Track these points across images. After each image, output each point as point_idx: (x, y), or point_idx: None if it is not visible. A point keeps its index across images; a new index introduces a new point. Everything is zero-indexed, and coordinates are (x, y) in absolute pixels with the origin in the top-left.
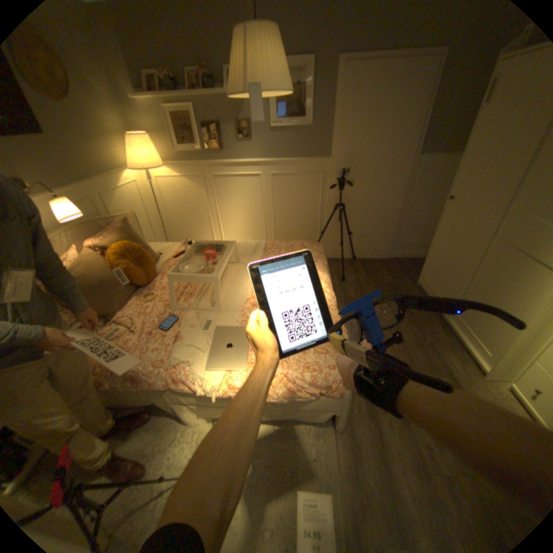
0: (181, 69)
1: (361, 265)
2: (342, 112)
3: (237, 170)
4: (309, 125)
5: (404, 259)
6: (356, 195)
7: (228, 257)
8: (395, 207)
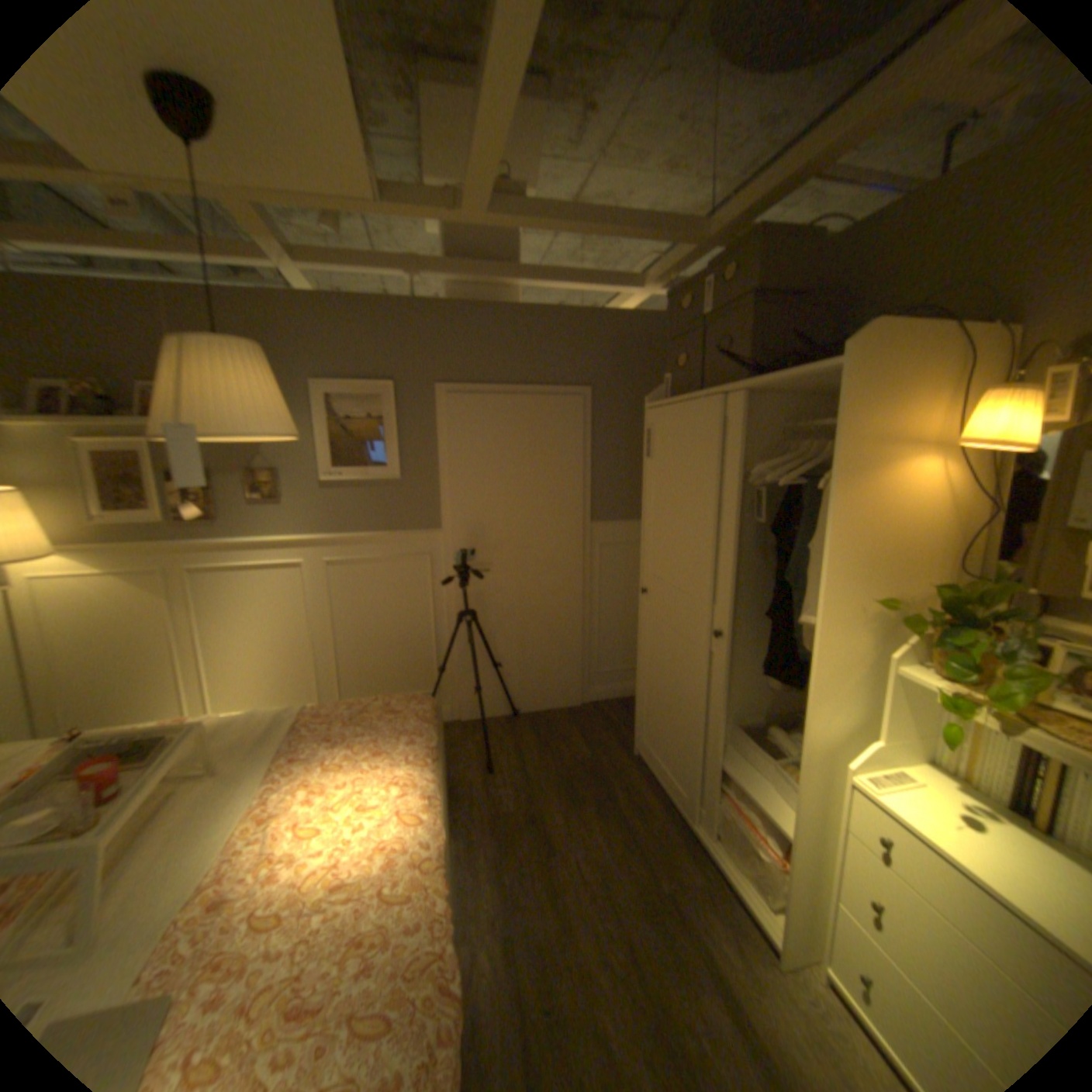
0: (127, 381)
1: (529, 728)
2: (450, 460)
3: (247, 556)
4: (394, 478)
5: (608, 703)
6: (498, 592)
7: (158, 771)
8: (570, 609)
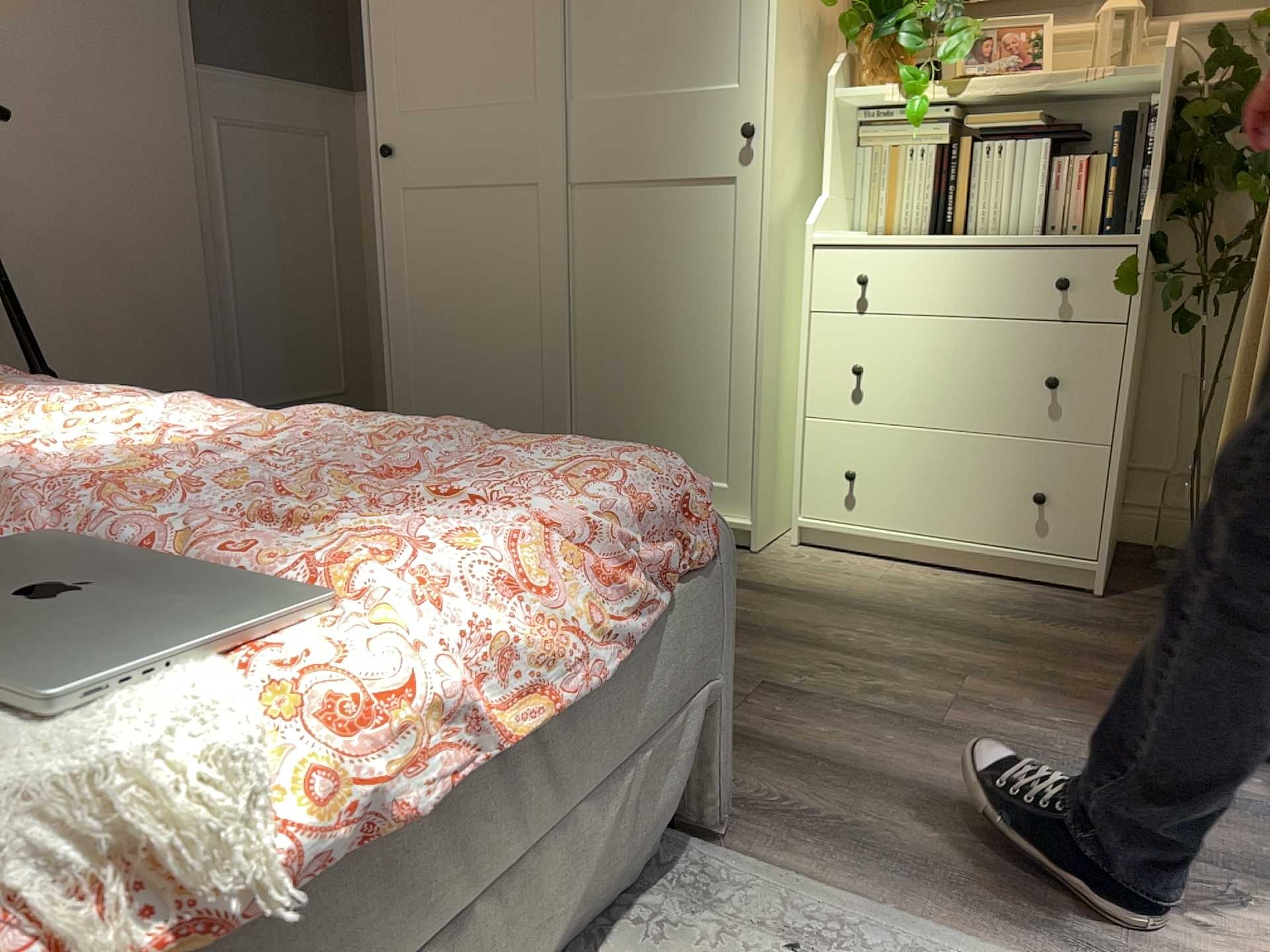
0: None
1: None
2: None
3: None
4: None
5: None
6: (12, 200)
7: None
8: (184, 257)
